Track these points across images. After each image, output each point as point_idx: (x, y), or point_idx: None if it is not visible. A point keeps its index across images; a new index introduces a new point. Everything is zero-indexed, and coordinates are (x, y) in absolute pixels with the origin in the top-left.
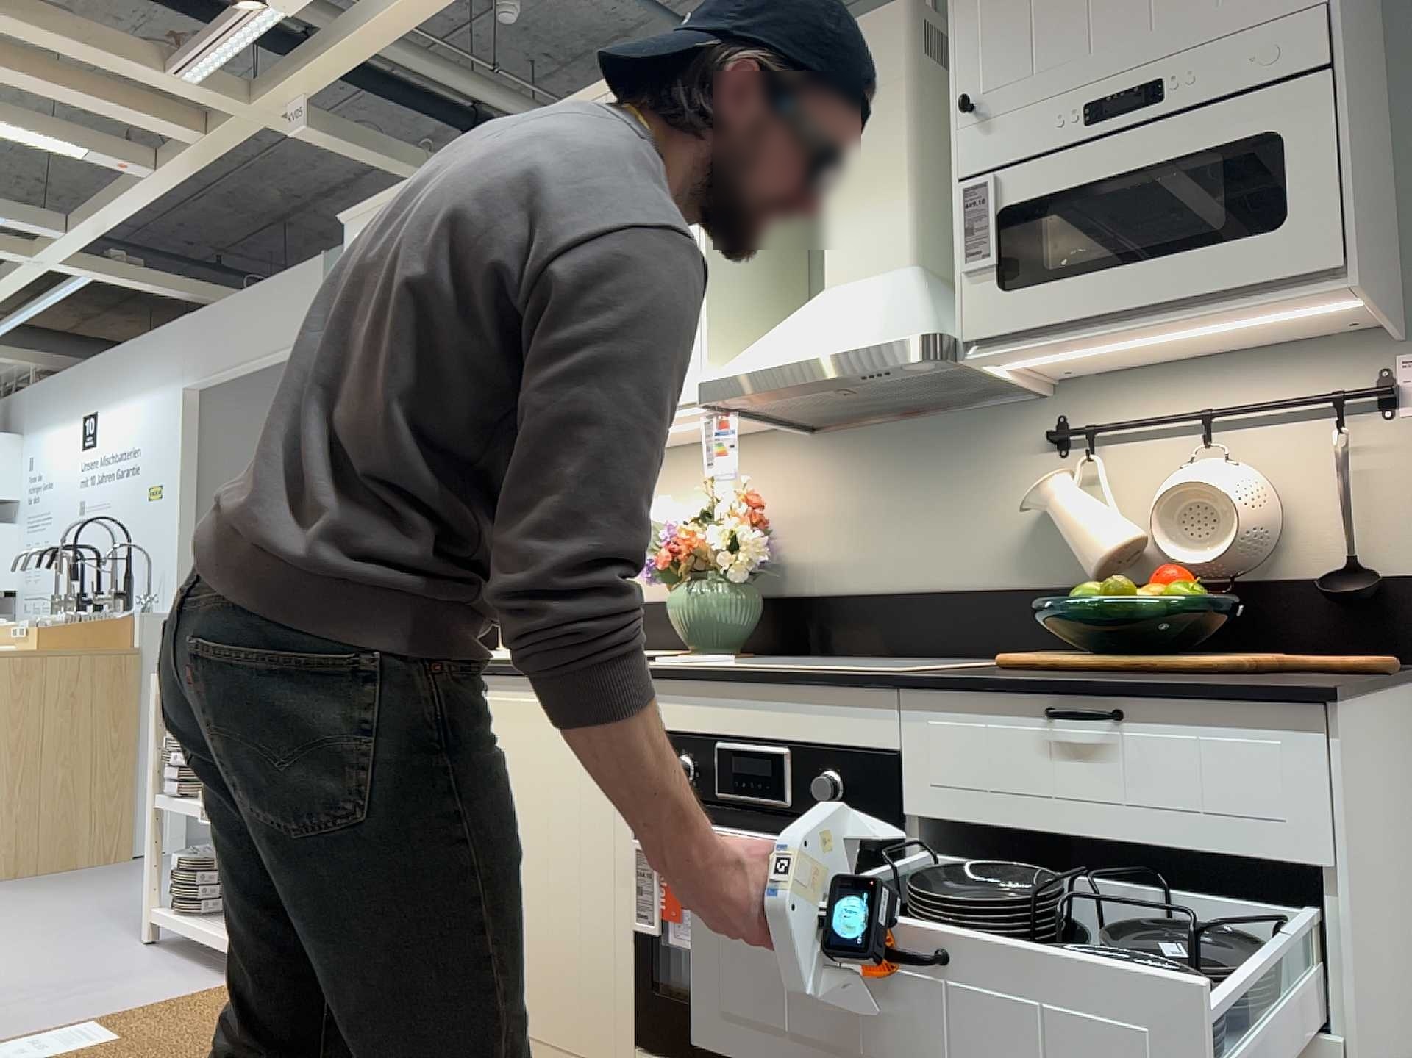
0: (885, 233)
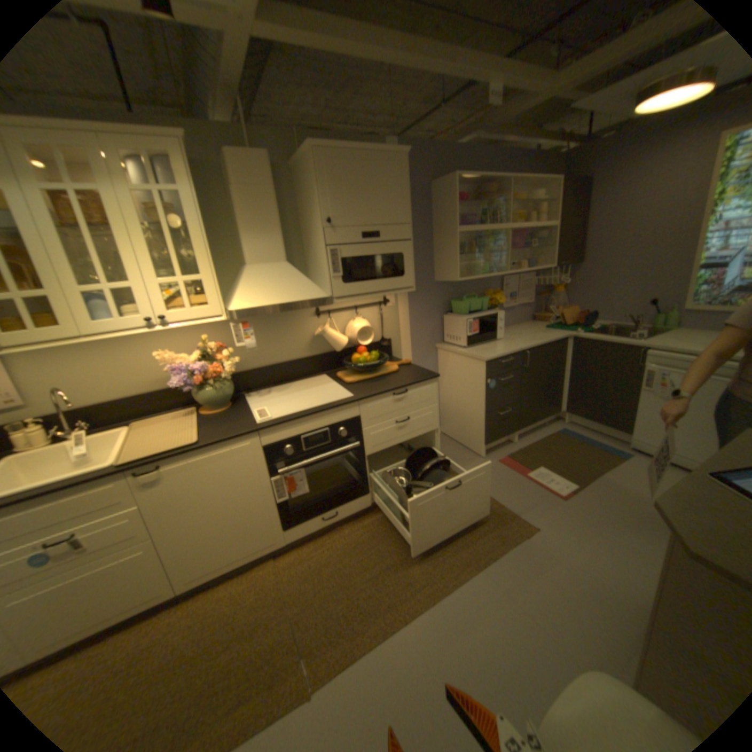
0: (275, 248)
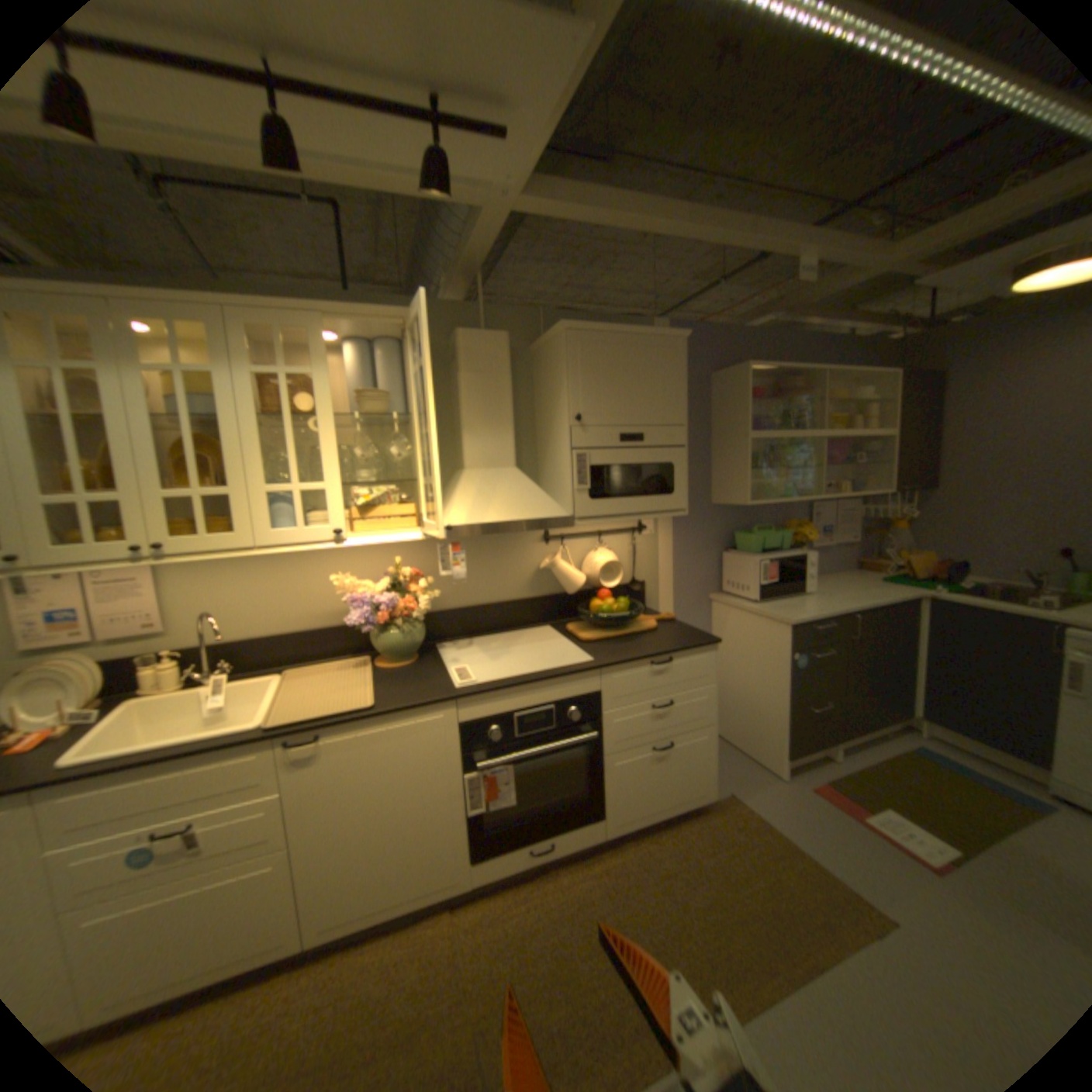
0: (502, 449)
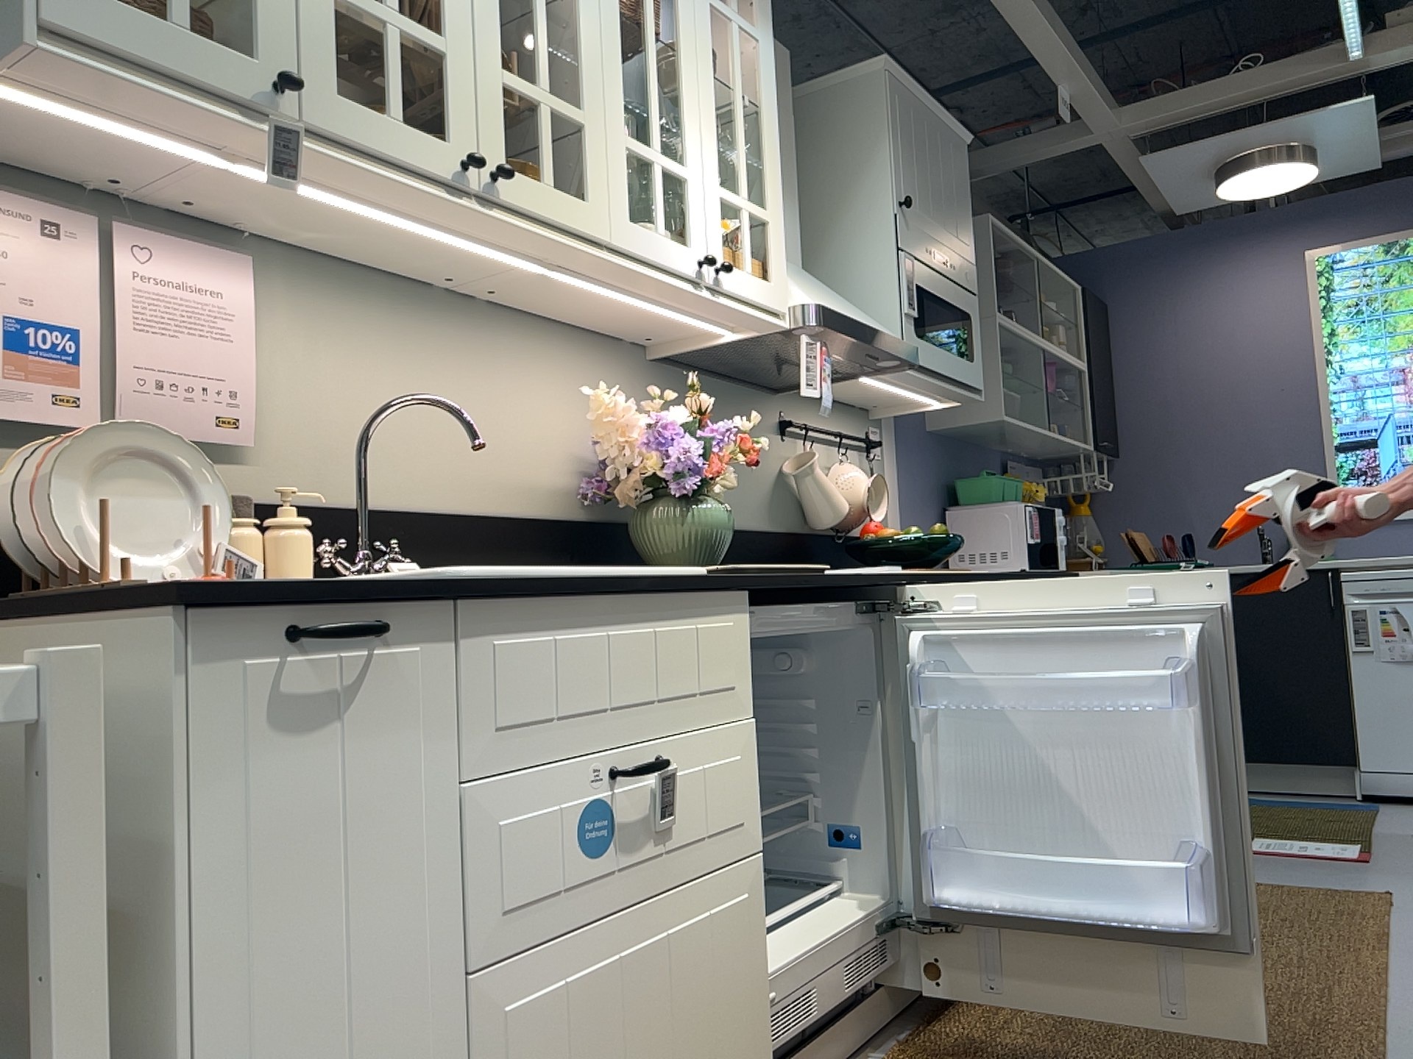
0: (793, 232)
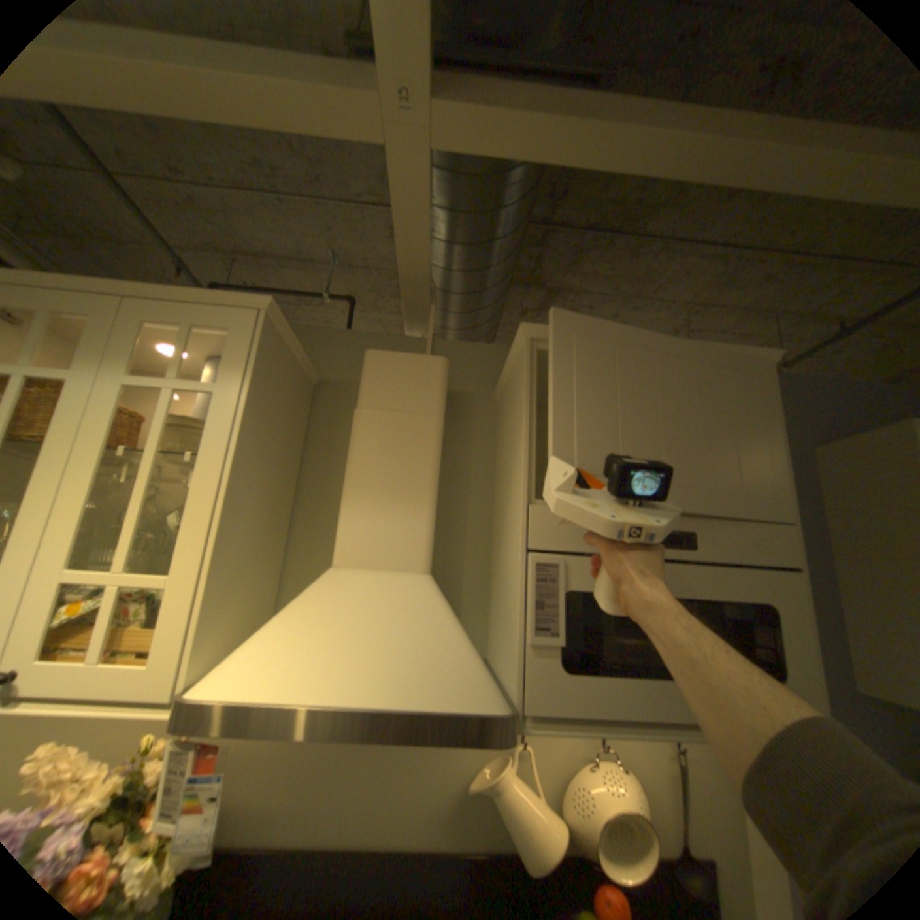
0: (405, 535)
